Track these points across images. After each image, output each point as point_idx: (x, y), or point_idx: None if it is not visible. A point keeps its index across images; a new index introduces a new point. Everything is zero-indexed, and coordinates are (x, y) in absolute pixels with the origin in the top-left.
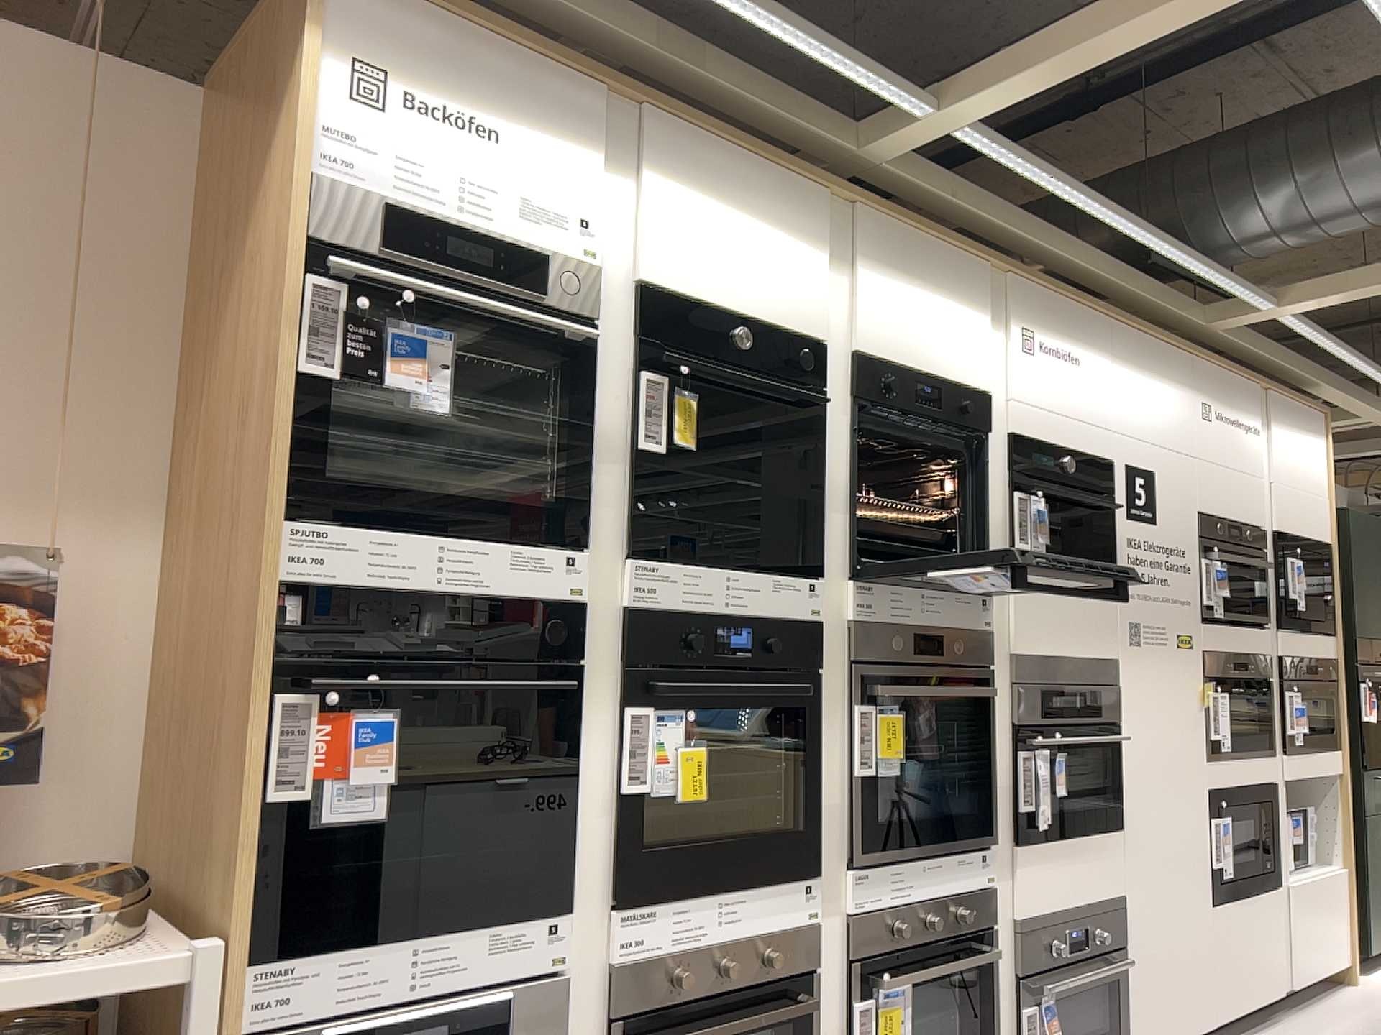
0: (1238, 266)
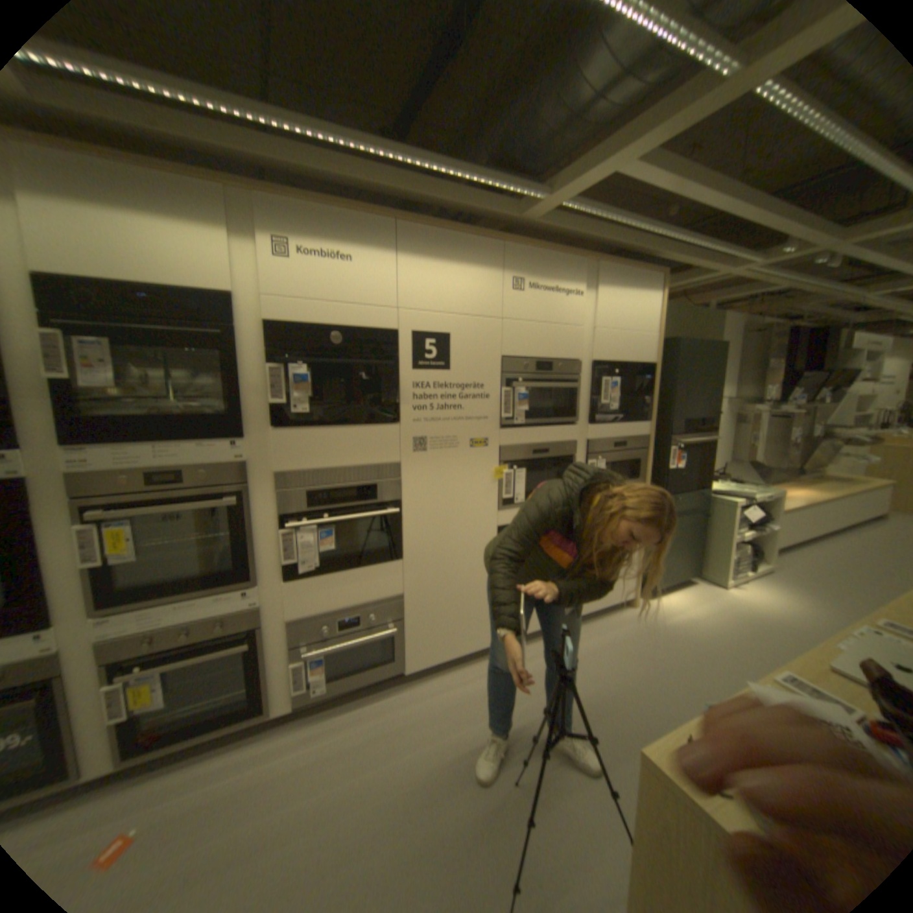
0: (559, 161)
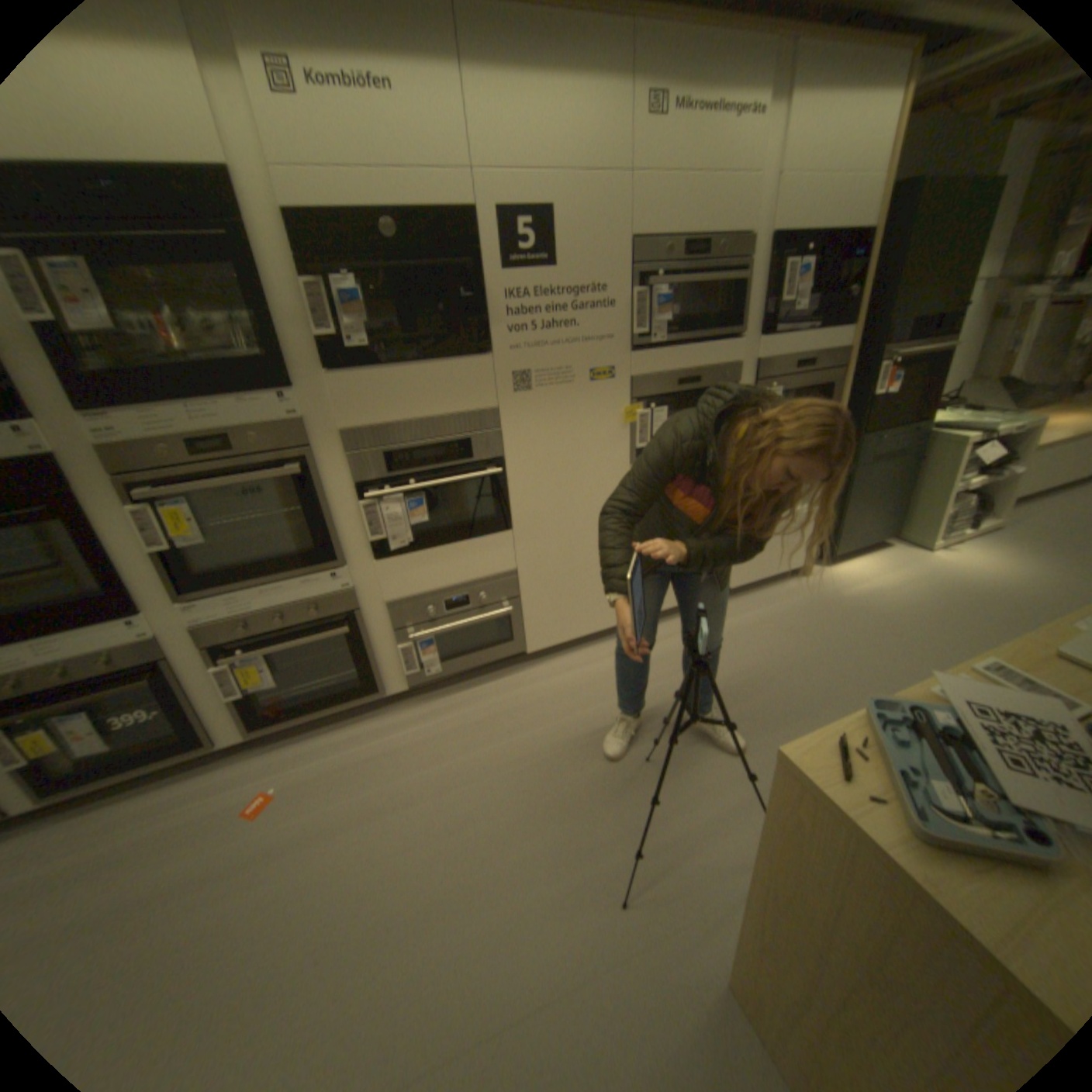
0: None
